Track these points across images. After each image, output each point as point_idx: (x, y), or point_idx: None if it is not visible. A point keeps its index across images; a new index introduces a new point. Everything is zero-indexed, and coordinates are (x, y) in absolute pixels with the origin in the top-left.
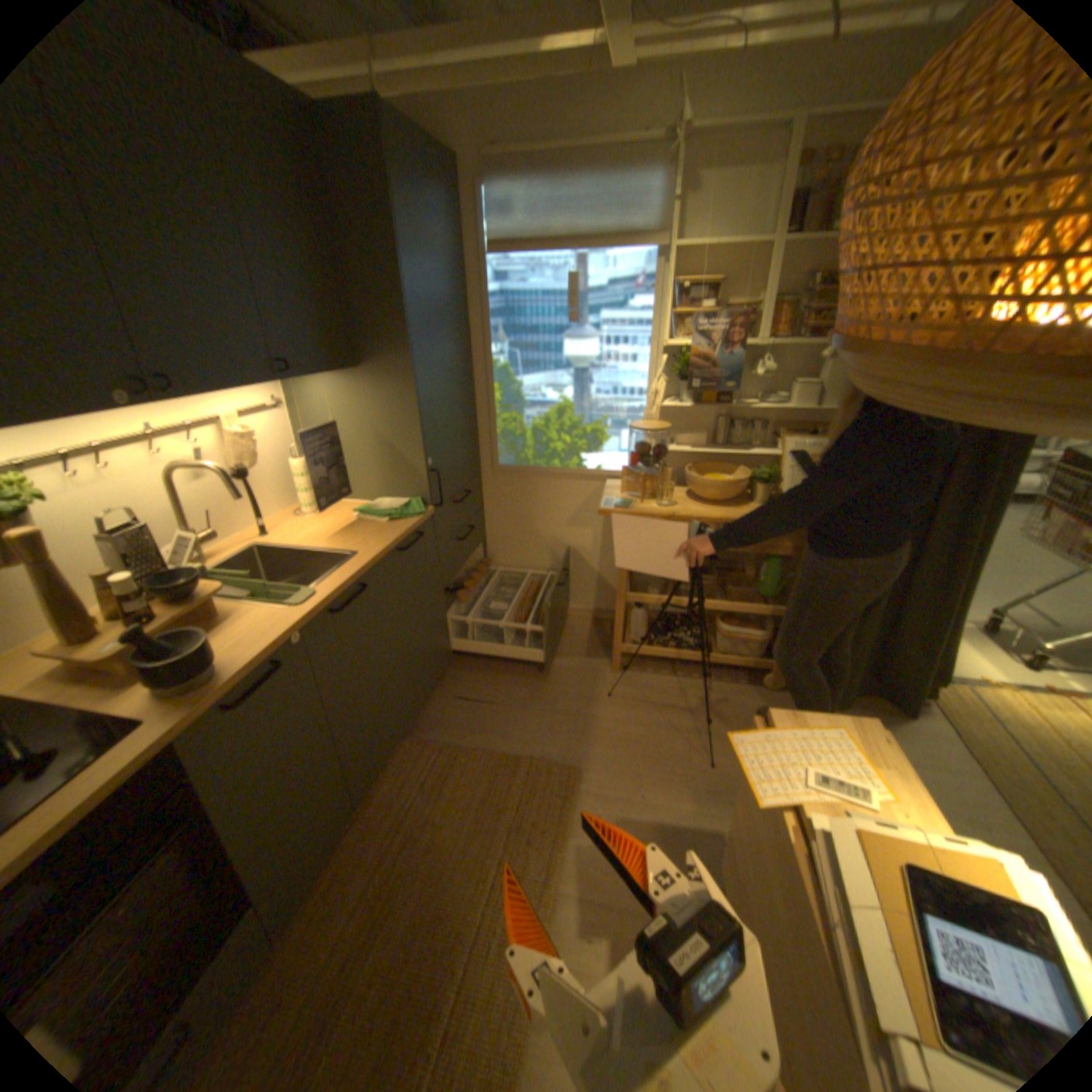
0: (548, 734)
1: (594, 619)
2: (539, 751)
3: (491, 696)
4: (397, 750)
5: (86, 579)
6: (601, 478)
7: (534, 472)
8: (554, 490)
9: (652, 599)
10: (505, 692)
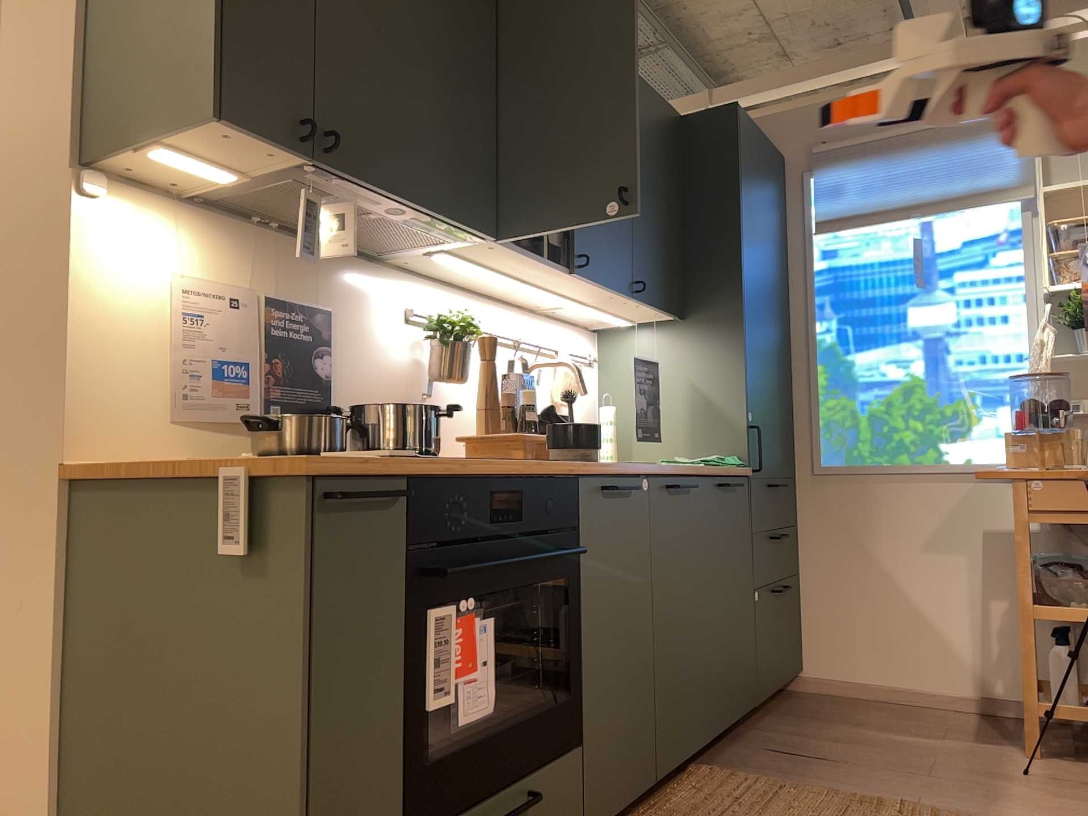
0: (928, 790)
1: (985, 712)
2: (915, 801)
3: (825, 754)
4: (695, 771)
5: (469, 427)
6: (973, 475)
7: (873, 471)
8: (903, 496)
9: (1082, 612)
10: (847, 753)
